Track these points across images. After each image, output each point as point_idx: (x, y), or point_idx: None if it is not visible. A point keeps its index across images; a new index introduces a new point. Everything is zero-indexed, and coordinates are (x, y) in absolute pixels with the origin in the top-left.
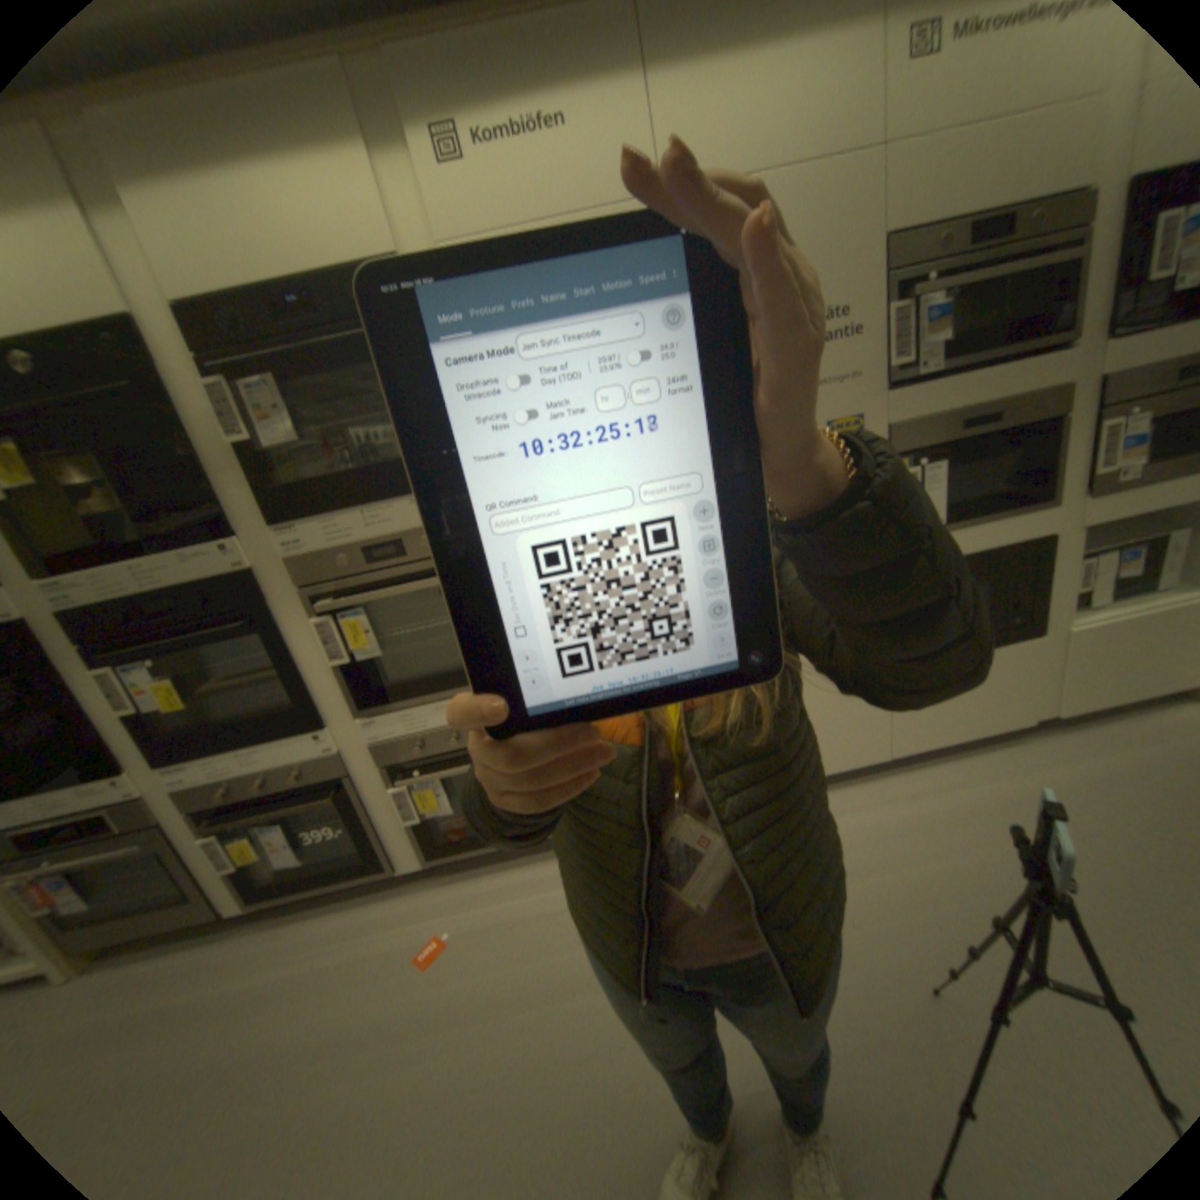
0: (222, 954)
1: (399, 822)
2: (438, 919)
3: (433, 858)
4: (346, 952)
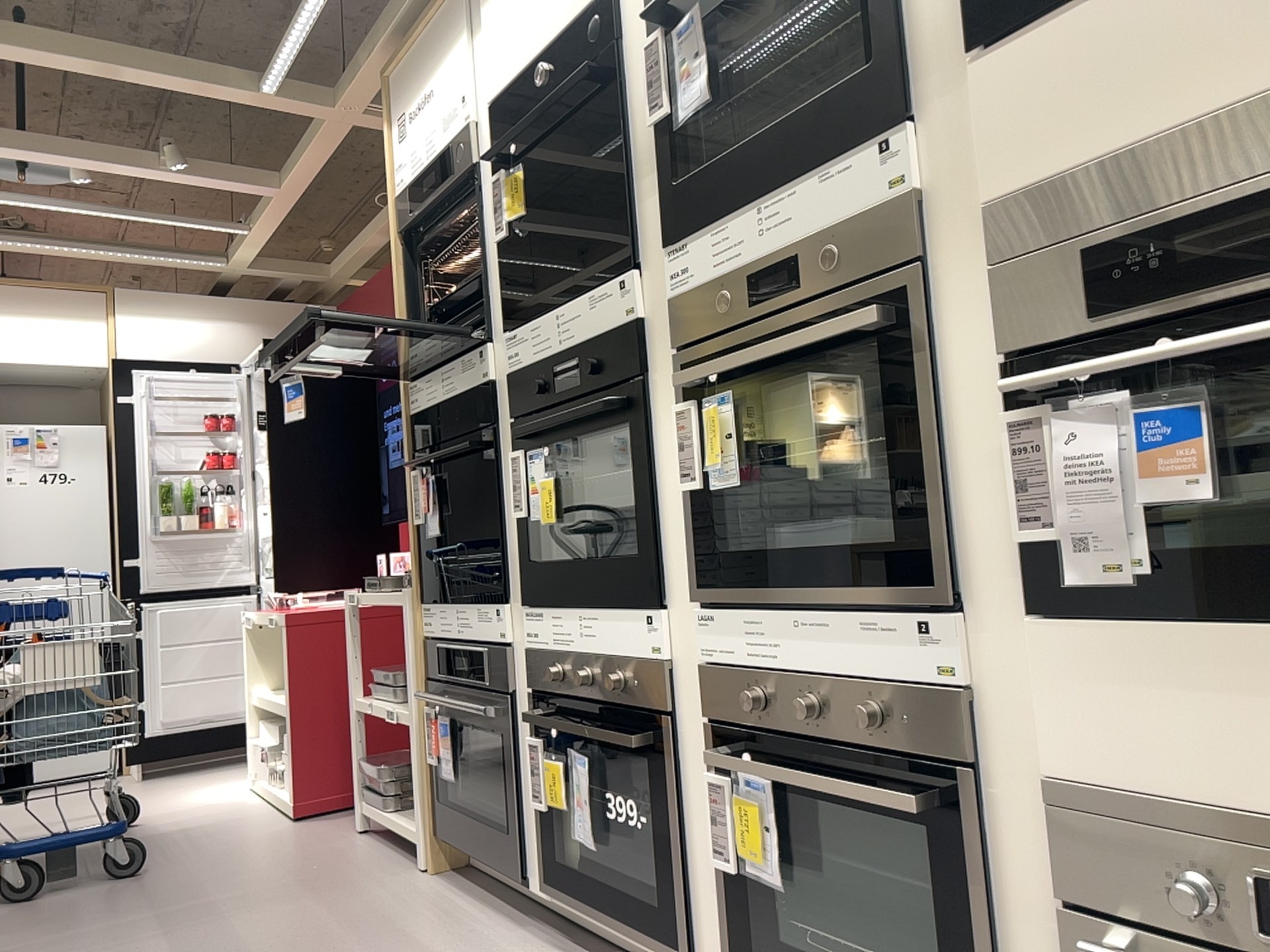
0: (509, 936)
1: (717, 852)
2: None
3: None
4: None
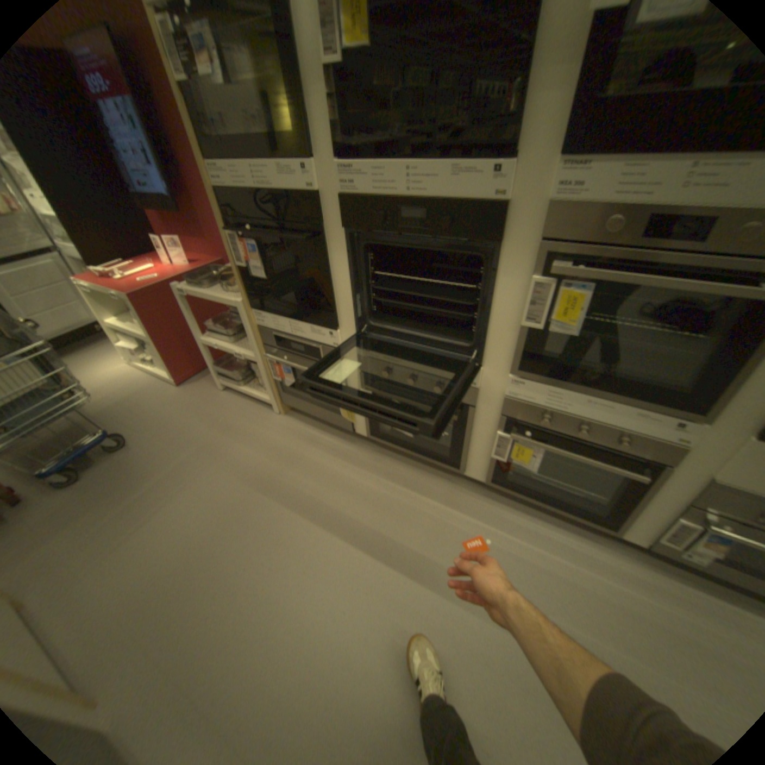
0: (351, 449)
1: (492, 451)
2: (486, 522)
3: (499, 483)
4: (421, 502)
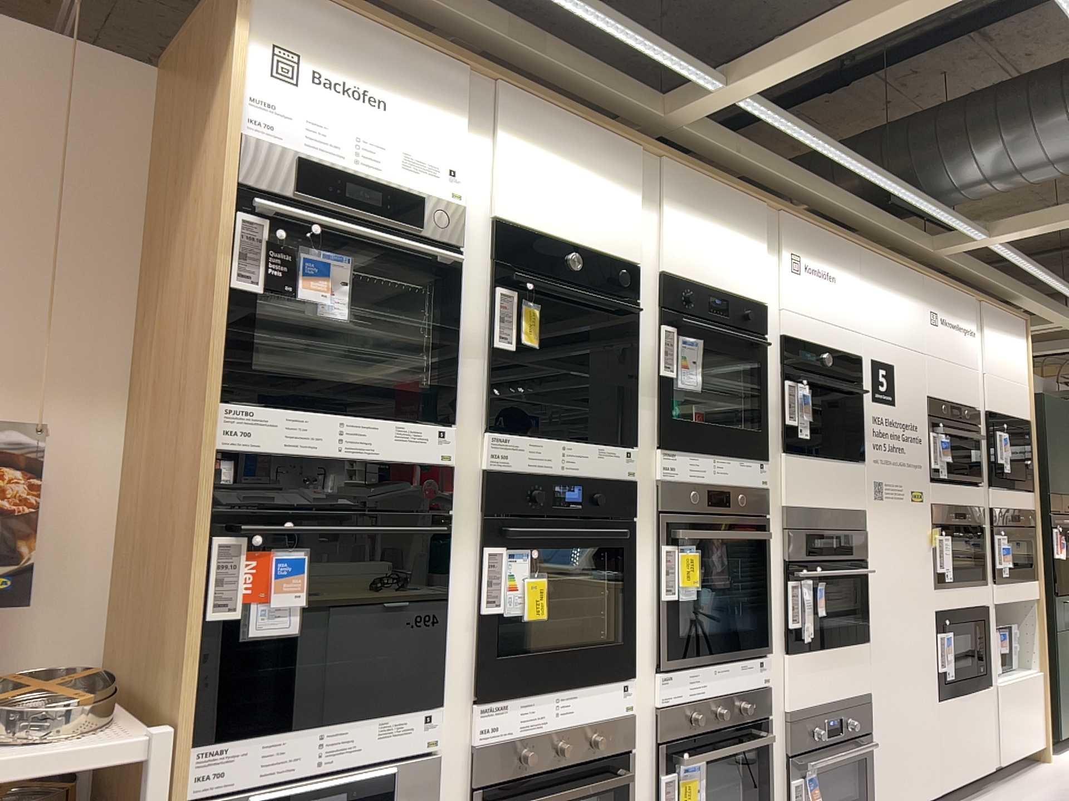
0: None
1: None
2: None
3: None
4: None
